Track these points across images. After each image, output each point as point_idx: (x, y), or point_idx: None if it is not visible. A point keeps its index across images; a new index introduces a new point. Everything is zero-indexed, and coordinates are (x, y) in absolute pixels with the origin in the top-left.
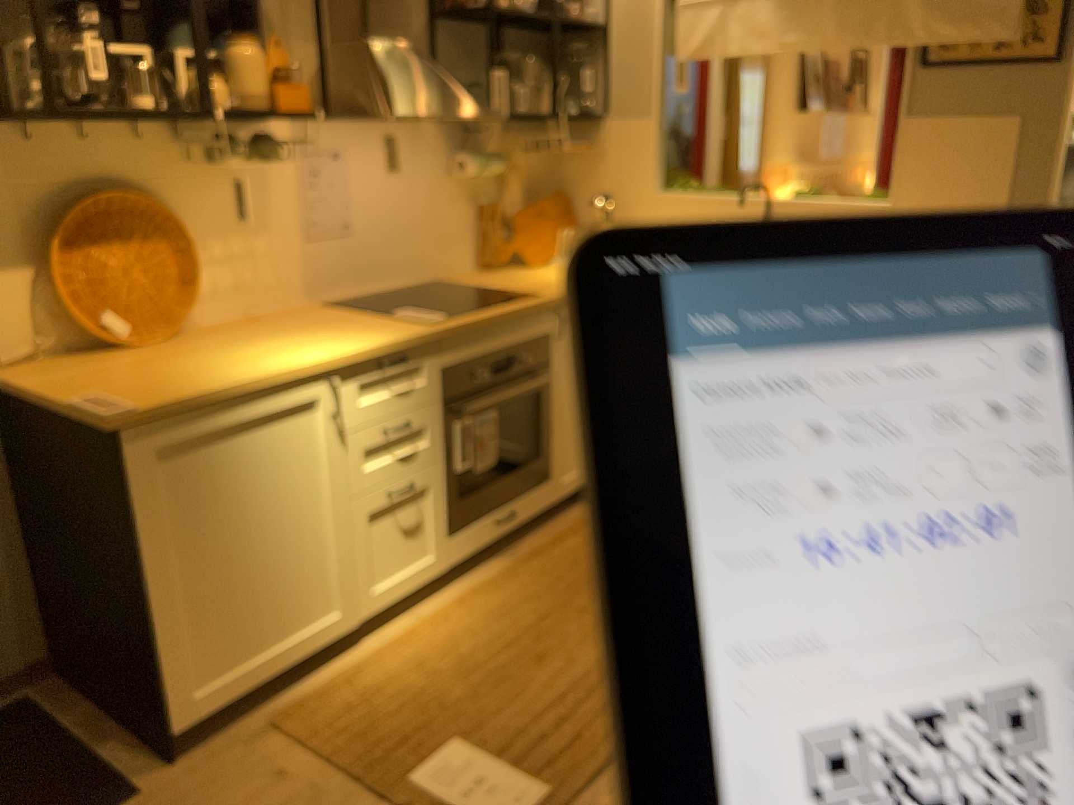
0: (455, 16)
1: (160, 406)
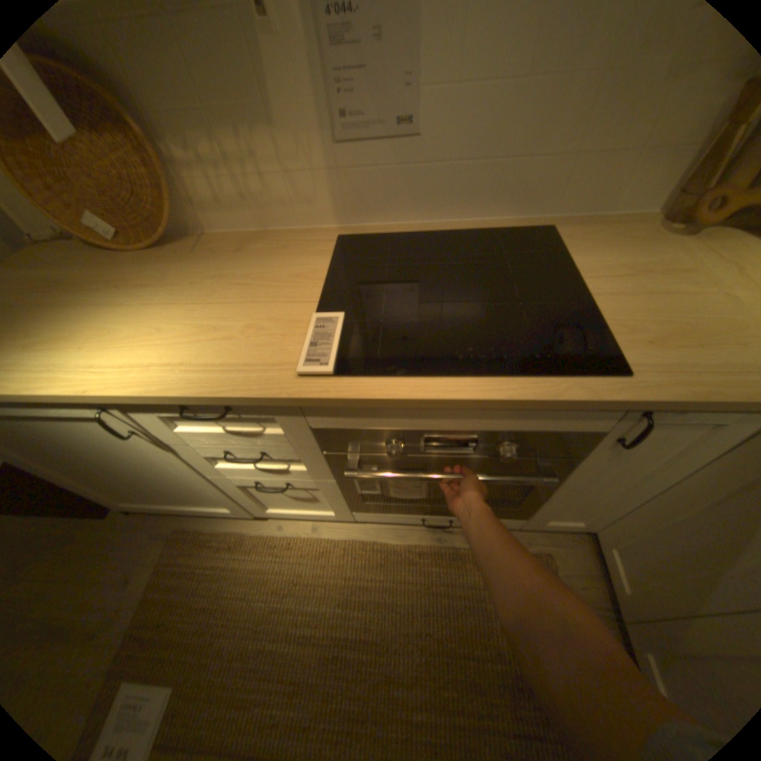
0: None
1: None
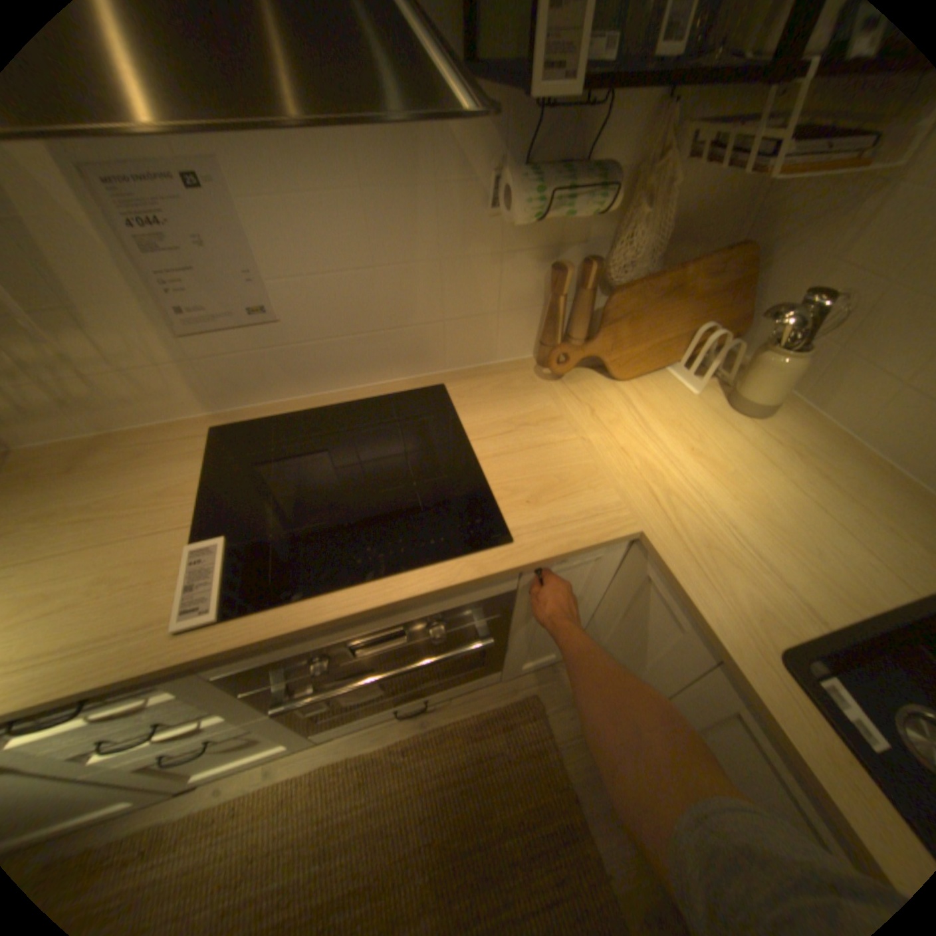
0: None
1: None
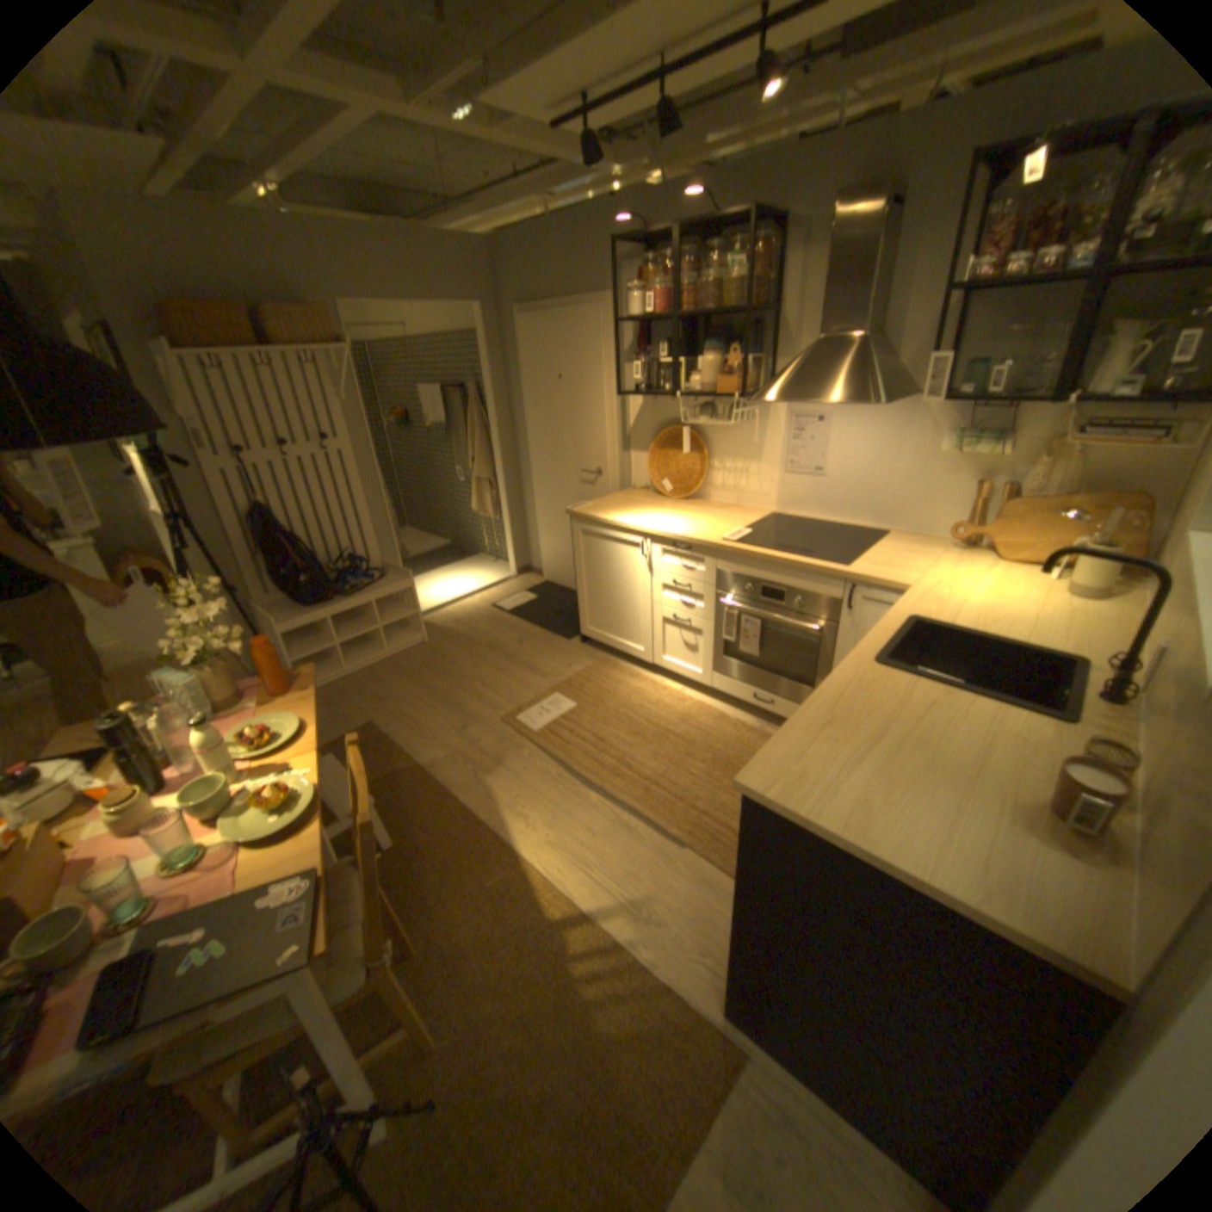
0: (1002, 285)
1: (579, 514)
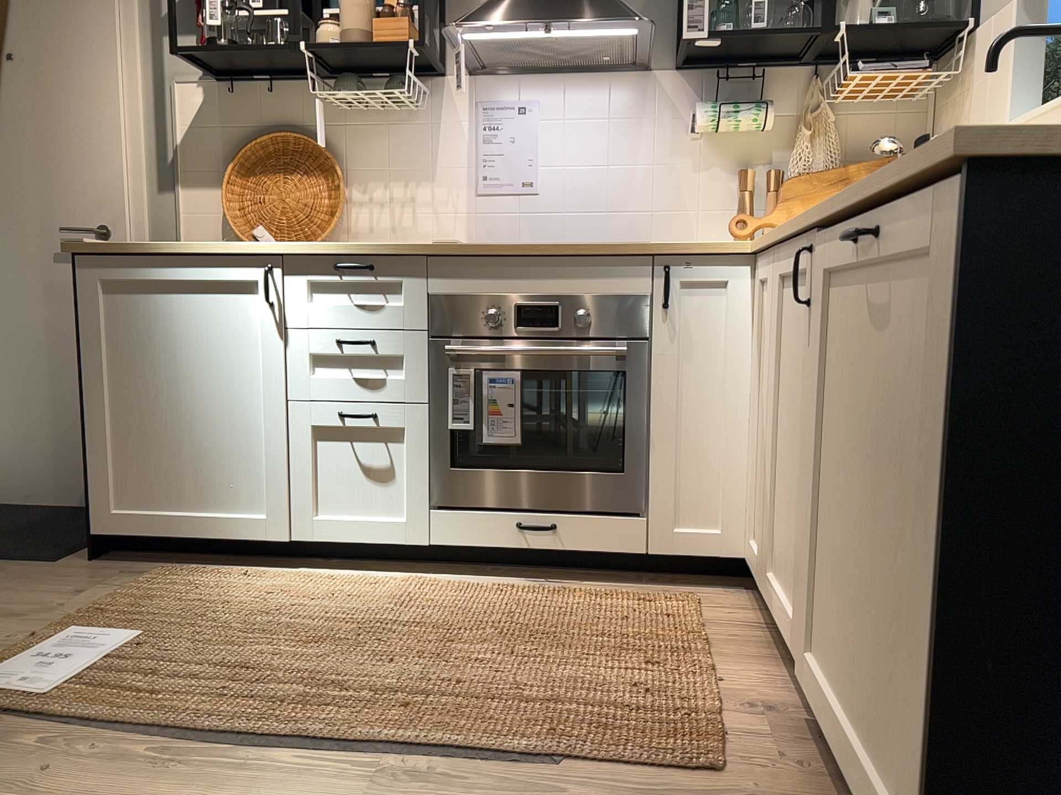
0: None
1: (102, 245)
